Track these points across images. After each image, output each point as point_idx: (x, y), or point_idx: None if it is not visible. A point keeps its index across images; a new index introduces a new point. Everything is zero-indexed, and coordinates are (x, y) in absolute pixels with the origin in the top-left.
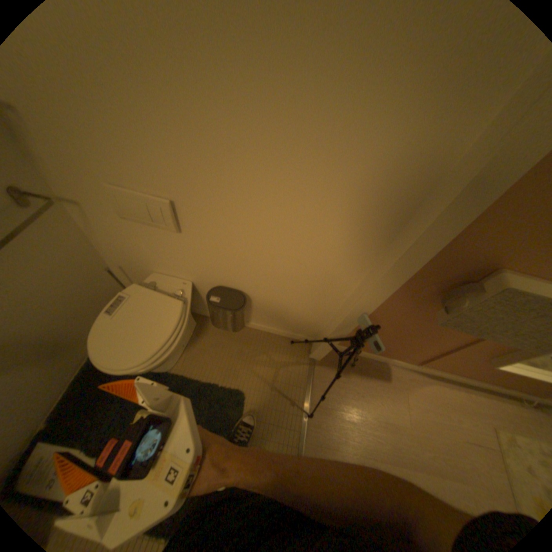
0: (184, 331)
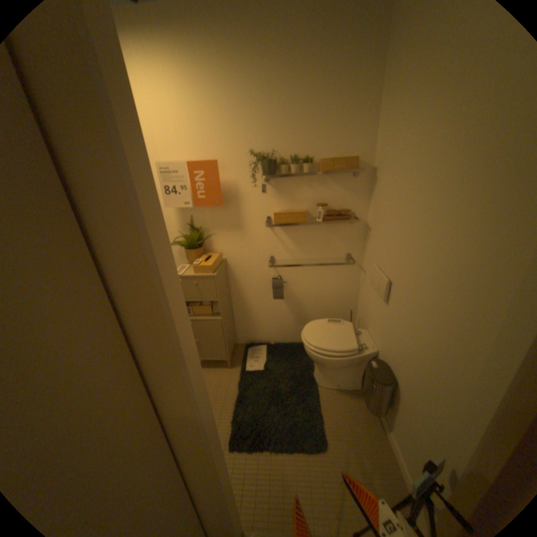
0: (343, 363)
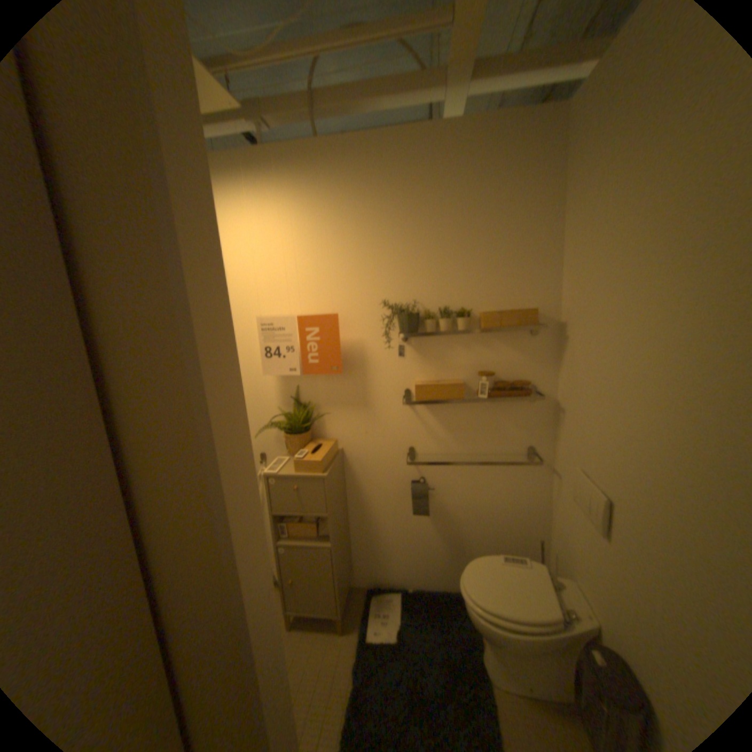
0: (537, 648)
